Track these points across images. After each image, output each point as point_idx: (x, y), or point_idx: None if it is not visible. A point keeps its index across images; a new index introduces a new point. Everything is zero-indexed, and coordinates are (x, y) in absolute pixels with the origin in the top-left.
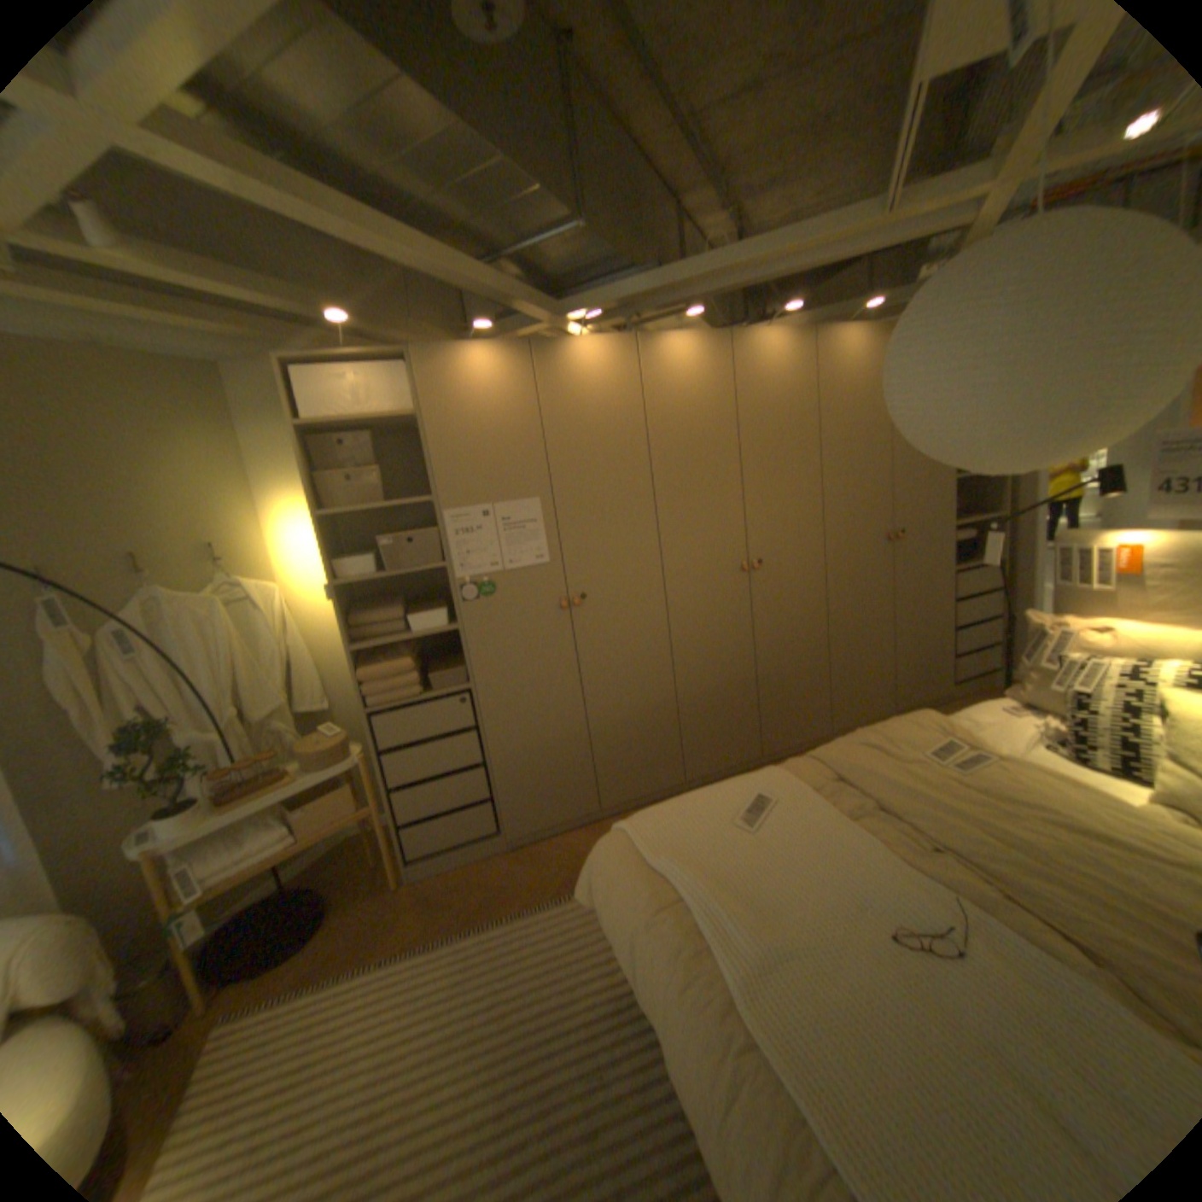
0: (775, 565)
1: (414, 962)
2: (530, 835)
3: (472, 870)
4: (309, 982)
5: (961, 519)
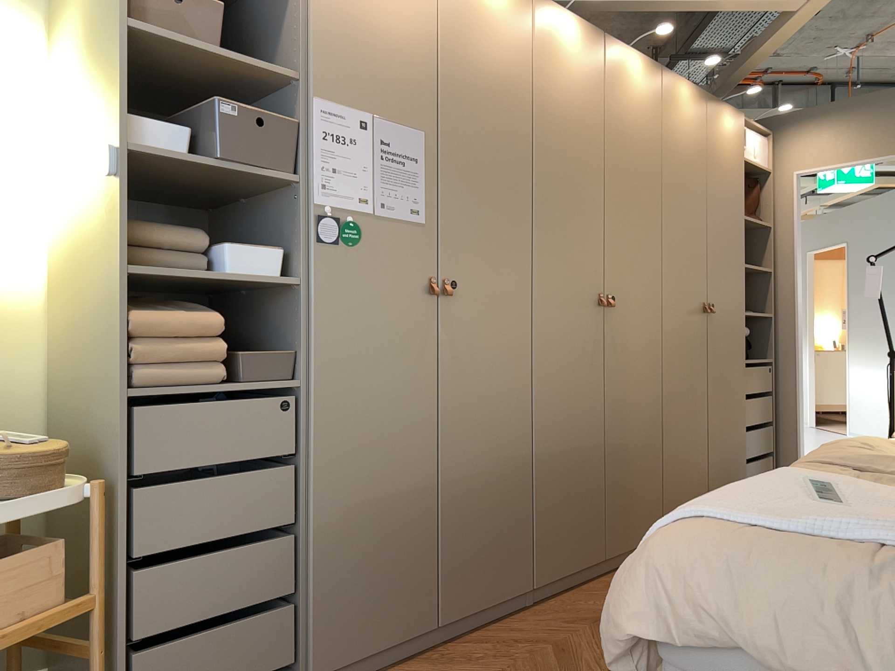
0: (626, 305)
1: None
2: (344, 667)
3: None
4: None
5: (739, 311)
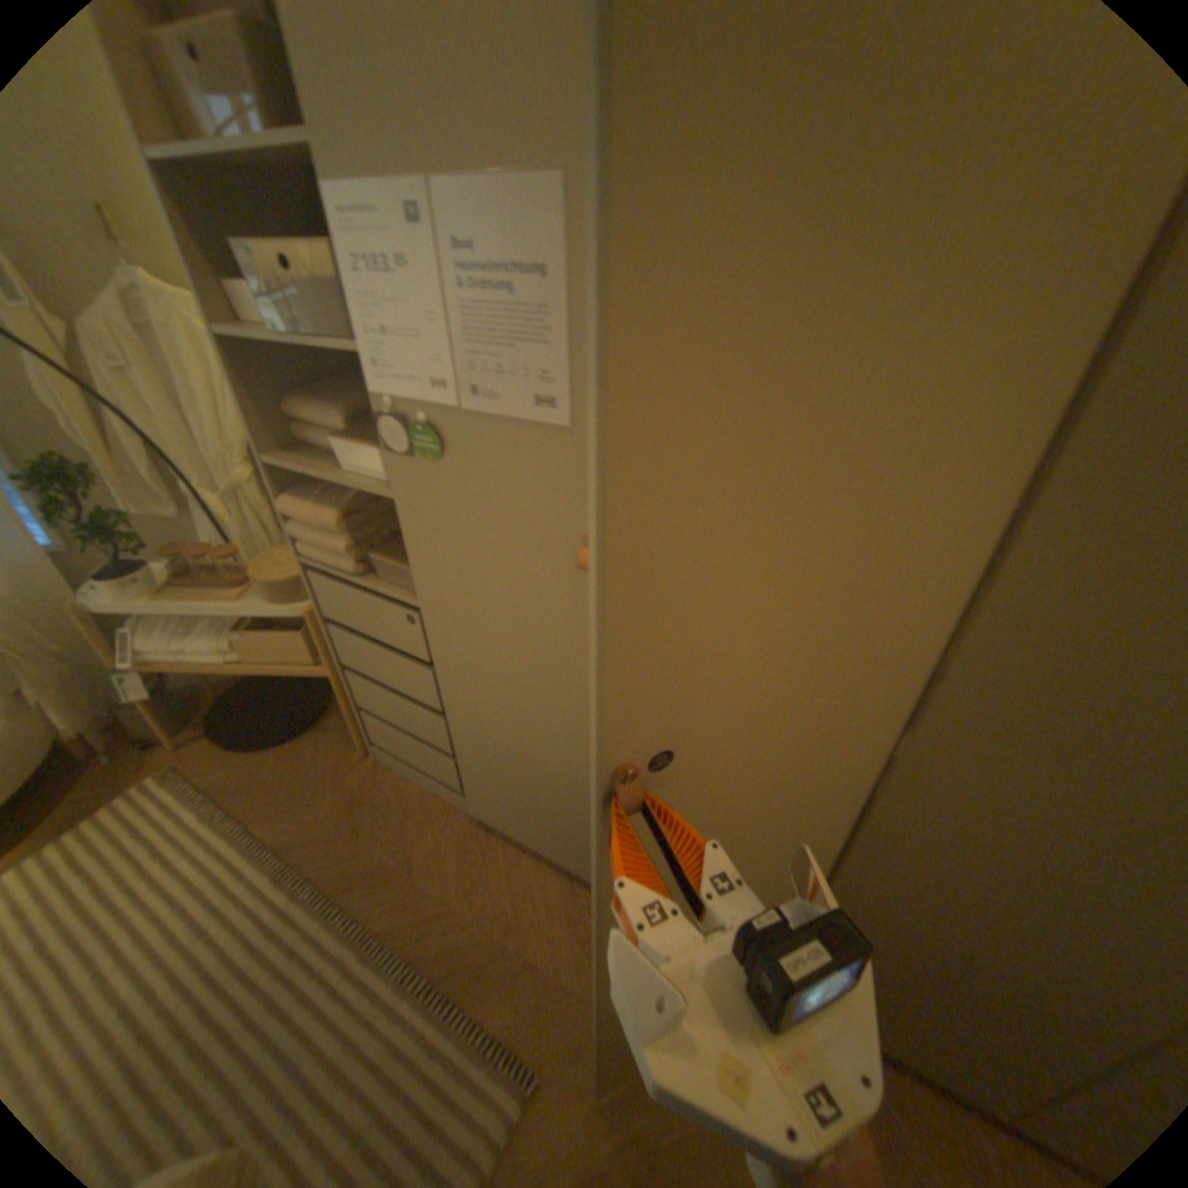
0: None
1: (261, 880)
2: (499, 830)
3: (428, 806)
4: (224, 798)
5: None
